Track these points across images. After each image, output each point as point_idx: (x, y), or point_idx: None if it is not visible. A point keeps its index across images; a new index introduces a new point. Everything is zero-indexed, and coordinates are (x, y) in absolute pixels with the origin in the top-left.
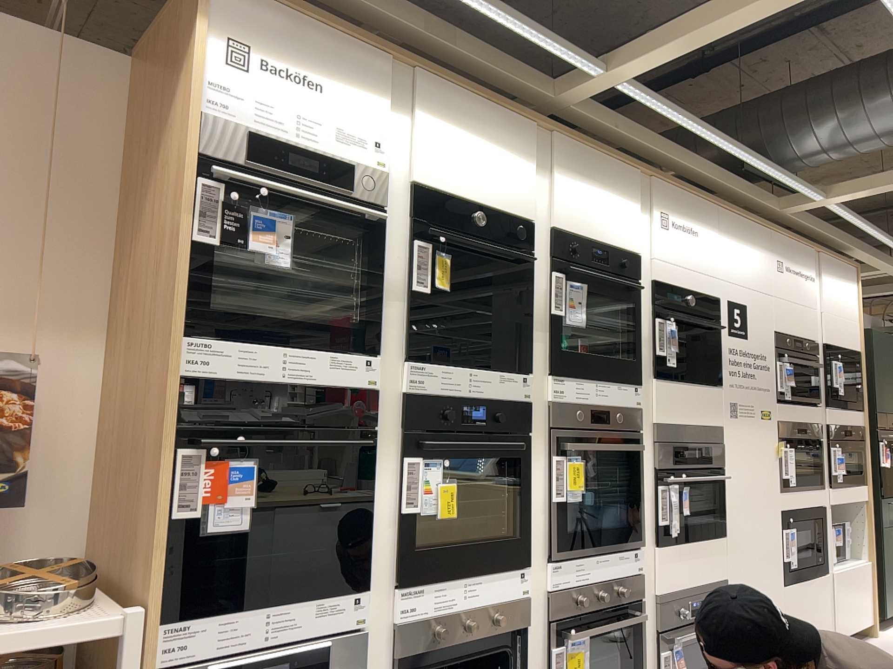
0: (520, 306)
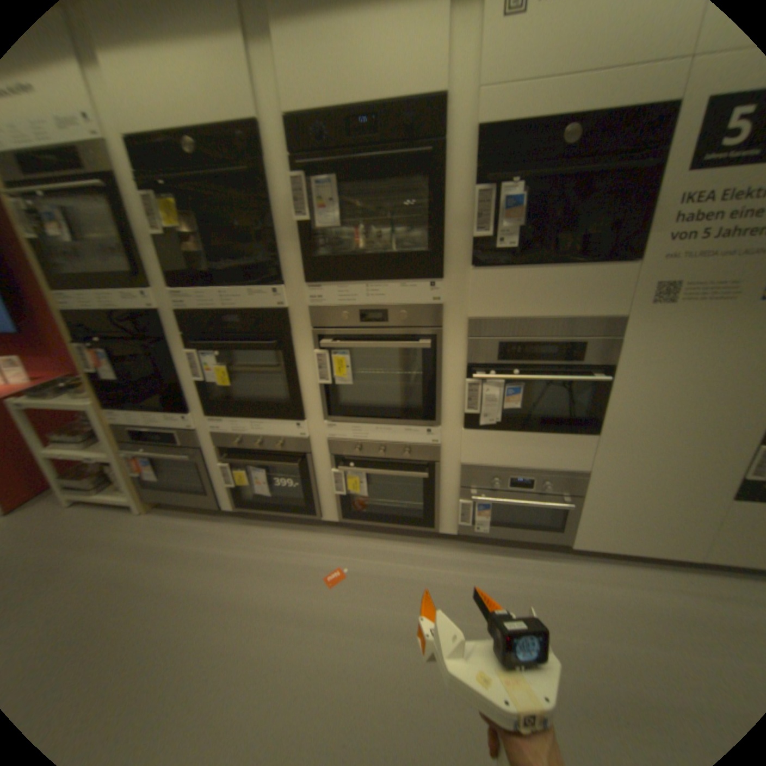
0: (262, 220)
